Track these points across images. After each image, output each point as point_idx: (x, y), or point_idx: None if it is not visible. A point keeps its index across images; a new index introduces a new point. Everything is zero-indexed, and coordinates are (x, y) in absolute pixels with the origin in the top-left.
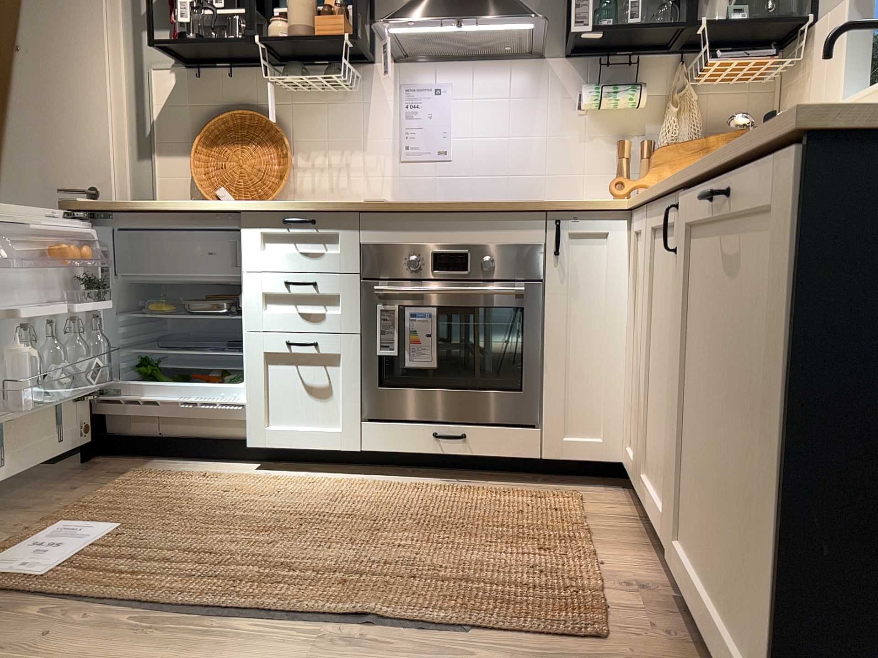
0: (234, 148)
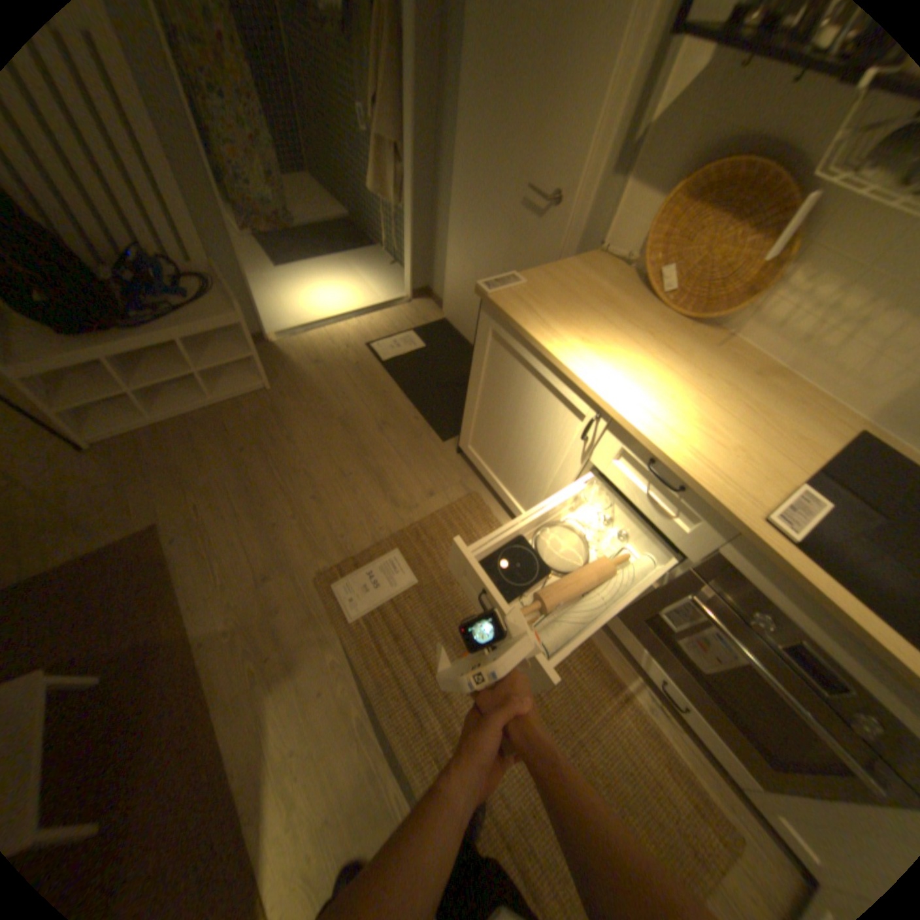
0: (723, 217)
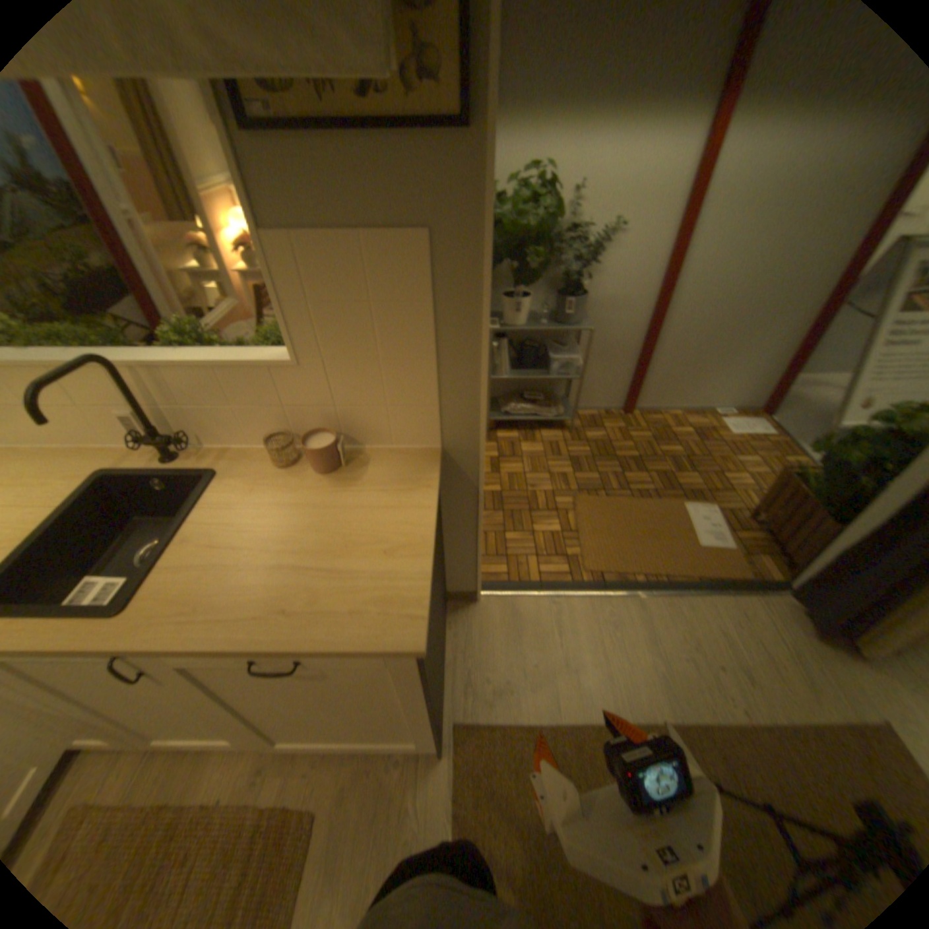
0: None
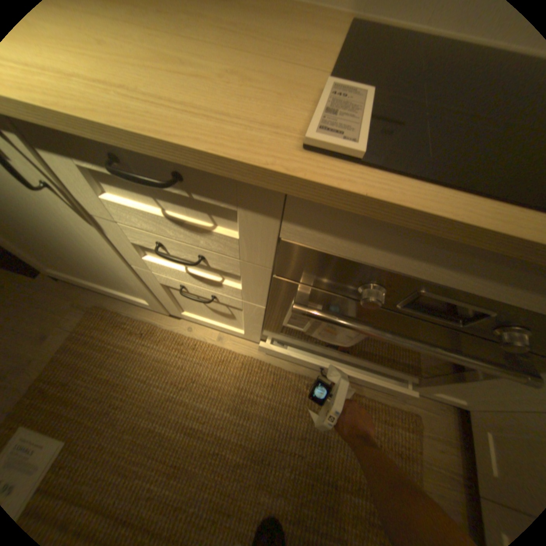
0: None
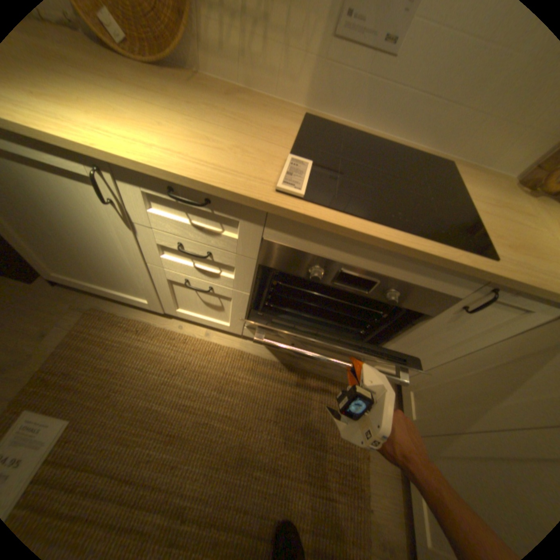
0: None
